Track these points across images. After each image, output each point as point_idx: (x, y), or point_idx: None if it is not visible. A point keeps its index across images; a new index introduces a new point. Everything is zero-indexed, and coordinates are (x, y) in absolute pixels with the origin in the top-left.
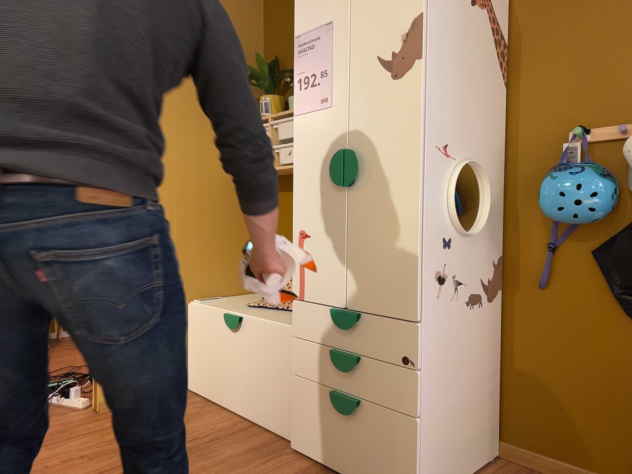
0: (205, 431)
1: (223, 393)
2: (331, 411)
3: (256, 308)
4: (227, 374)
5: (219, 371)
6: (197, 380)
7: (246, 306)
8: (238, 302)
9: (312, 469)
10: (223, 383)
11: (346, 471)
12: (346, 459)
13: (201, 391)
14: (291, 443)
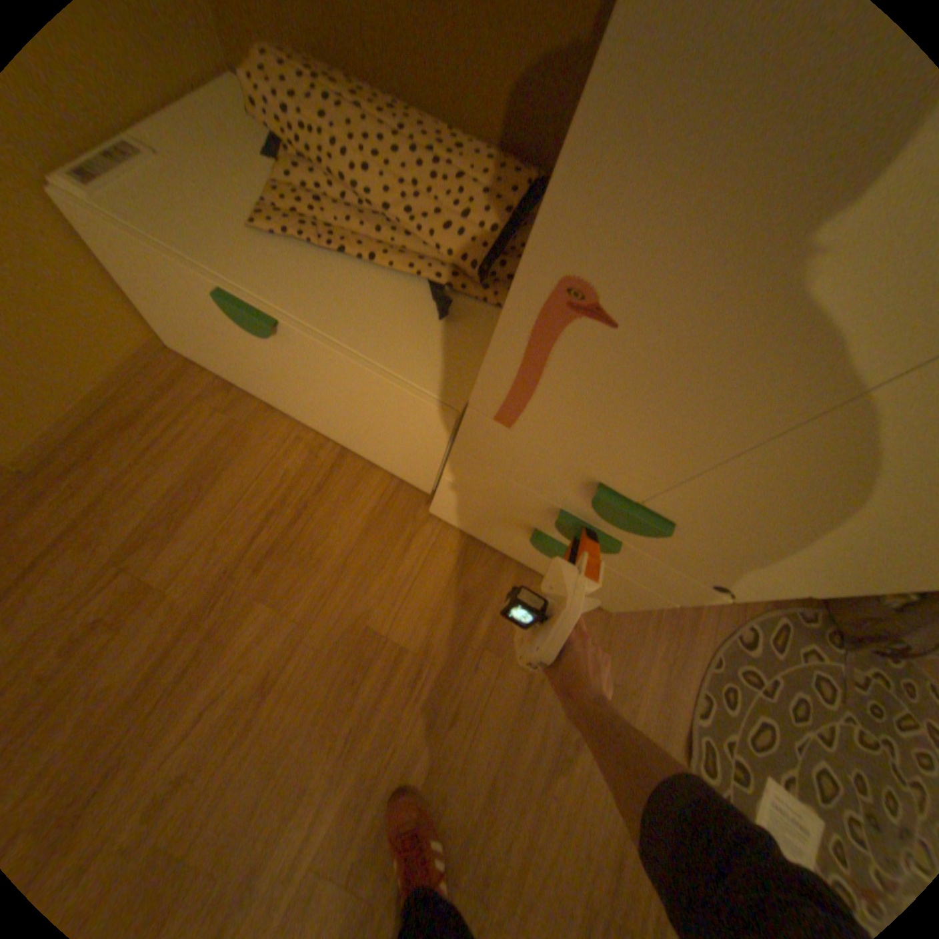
0: (275, 487)
1: (263, 391)
2: (521, 534)
3: (282, 241)
4: (265, 377)
5: (240, 364)
6: (185, 348)
7: (250, 227)
8: (205, 179)
9: (471, 547)
10: (257, 381)
11: (522, 561)
12: (527, 558)
13: (204, 365)
14: (430, 510)
